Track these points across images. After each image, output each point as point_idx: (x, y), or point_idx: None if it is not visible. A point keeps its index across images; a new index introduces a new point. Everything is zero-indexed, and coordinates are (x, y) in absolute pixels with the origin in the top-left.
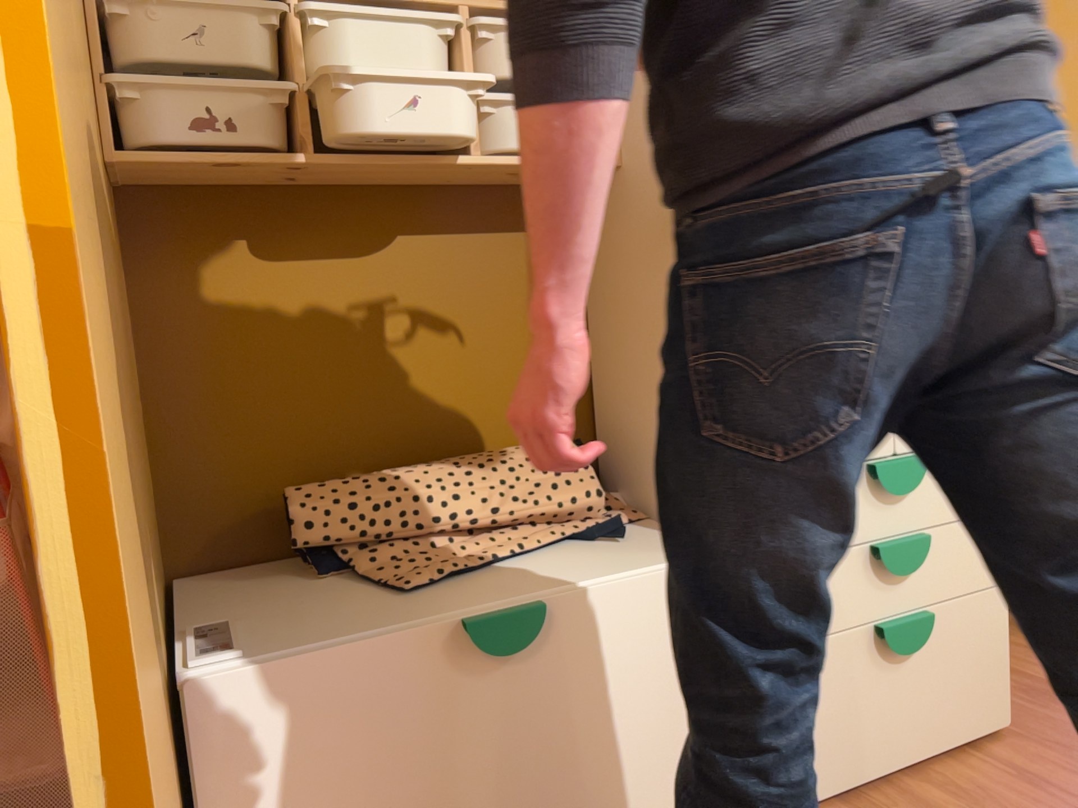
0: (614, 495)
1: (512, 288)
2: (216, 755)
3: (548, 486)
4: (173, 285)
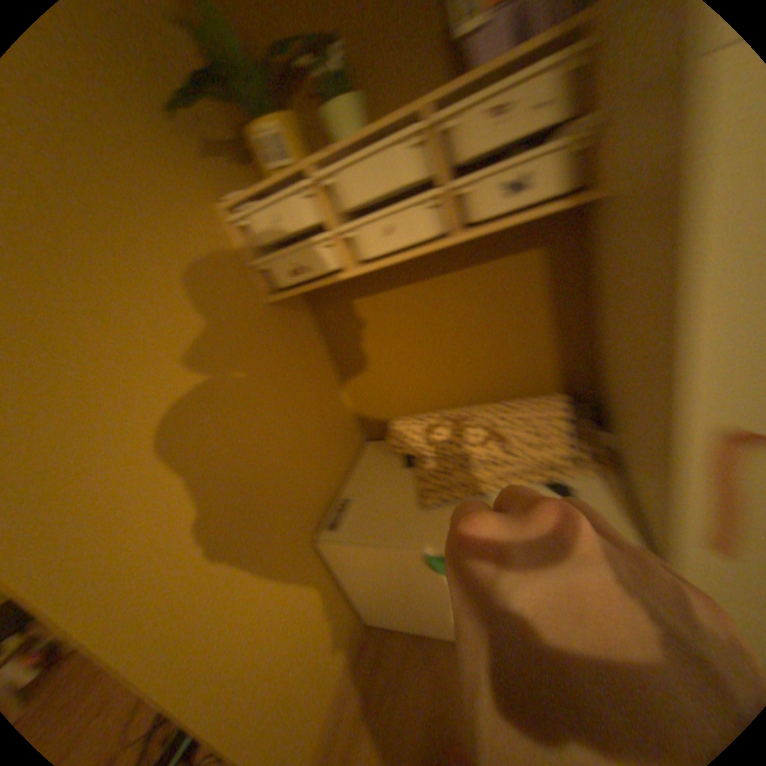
0: (601, 437)
1: (527, 295)
2: (335, 563)
3: (530, 445)
4: (335, 326)
